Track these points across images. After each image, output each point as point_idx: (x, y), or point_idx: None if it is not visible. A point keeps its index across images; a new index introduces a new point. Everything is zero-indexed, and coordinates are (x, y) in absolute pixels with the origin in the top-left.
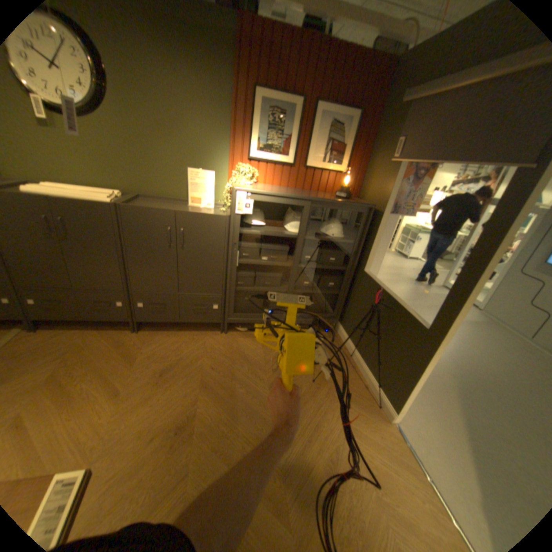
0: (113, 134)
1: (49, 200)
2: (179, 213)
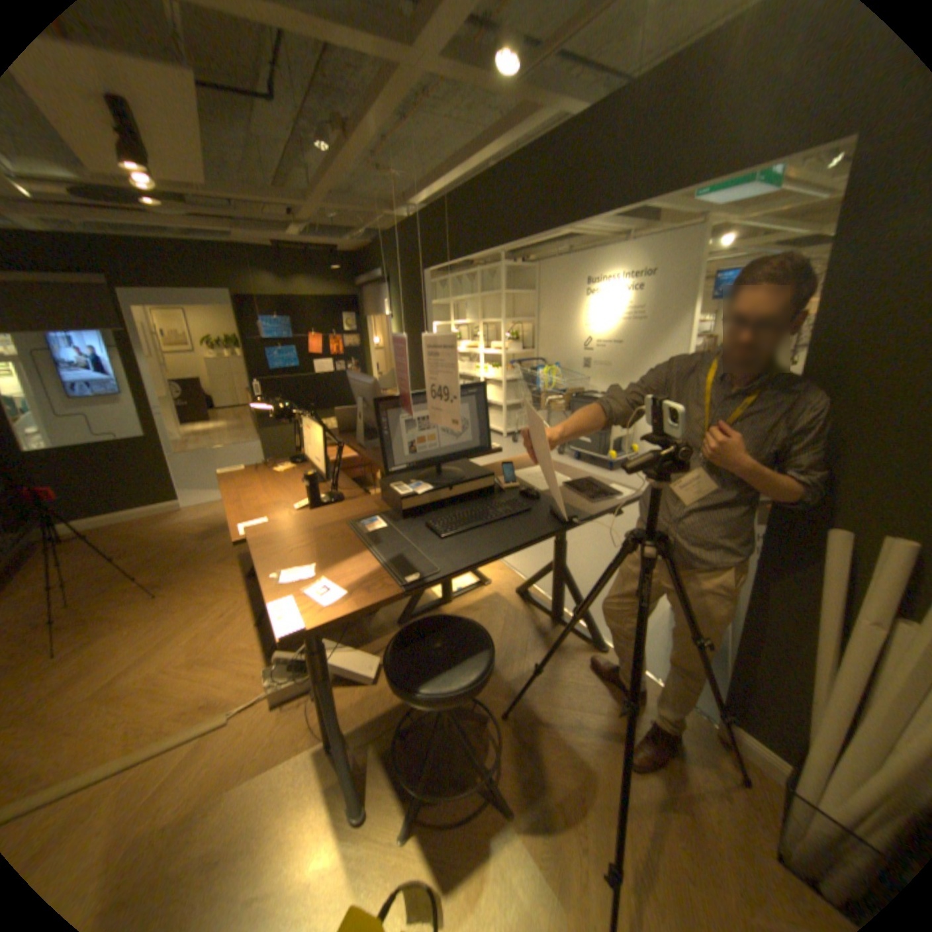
0: None
1: None
2: None
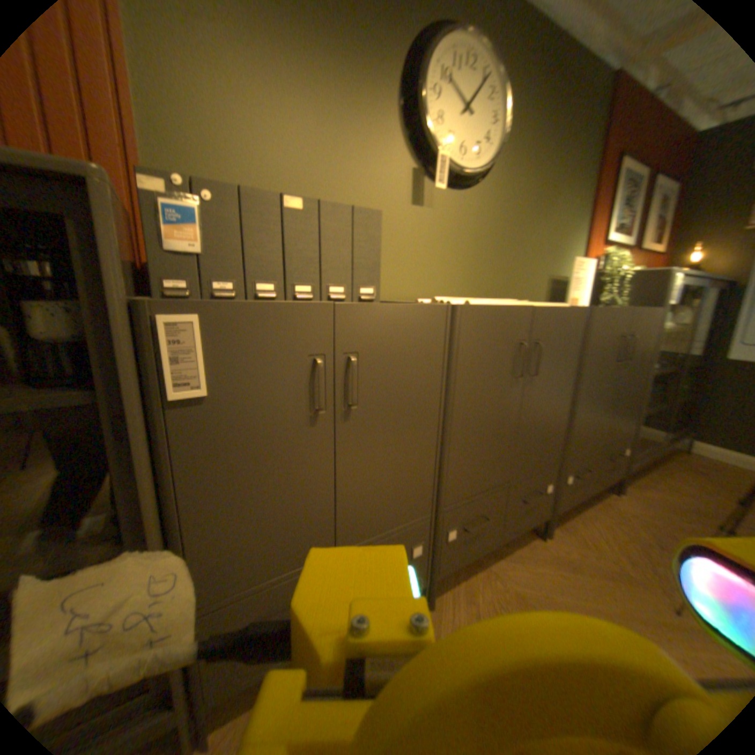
0: (494, 214)
1: (535, 312)
2: (636, 312)
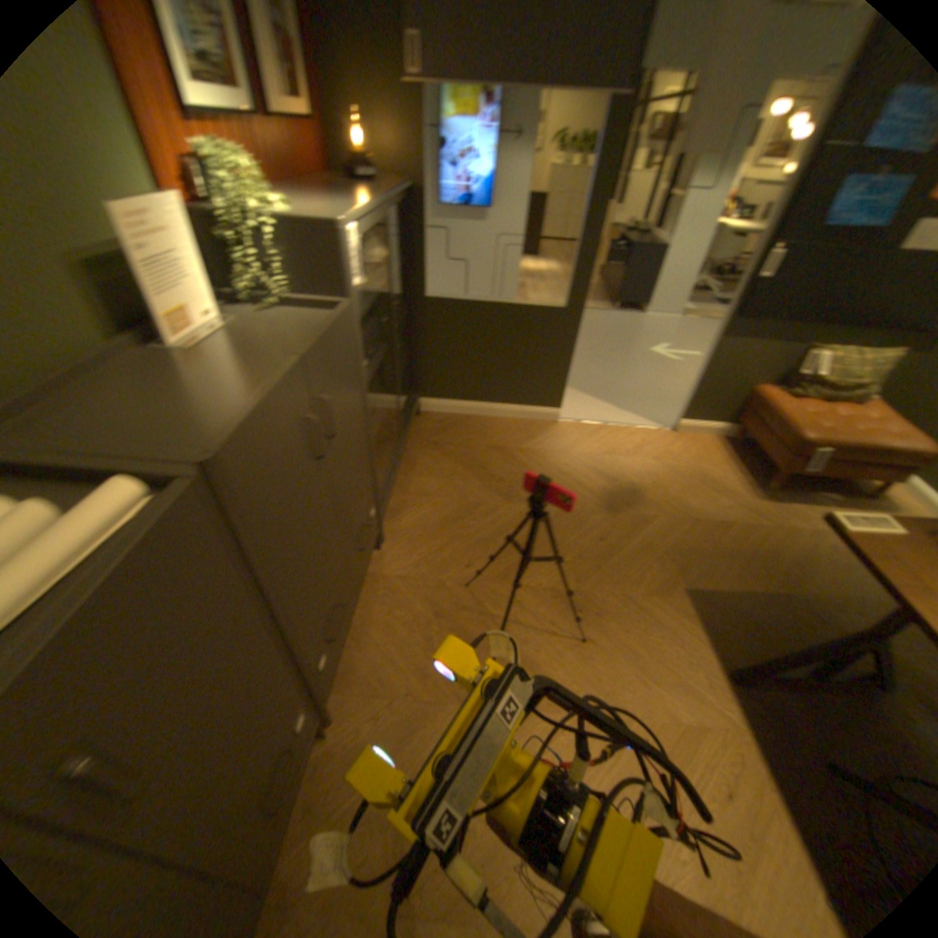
0: None
1: None
2: (313, 357)
